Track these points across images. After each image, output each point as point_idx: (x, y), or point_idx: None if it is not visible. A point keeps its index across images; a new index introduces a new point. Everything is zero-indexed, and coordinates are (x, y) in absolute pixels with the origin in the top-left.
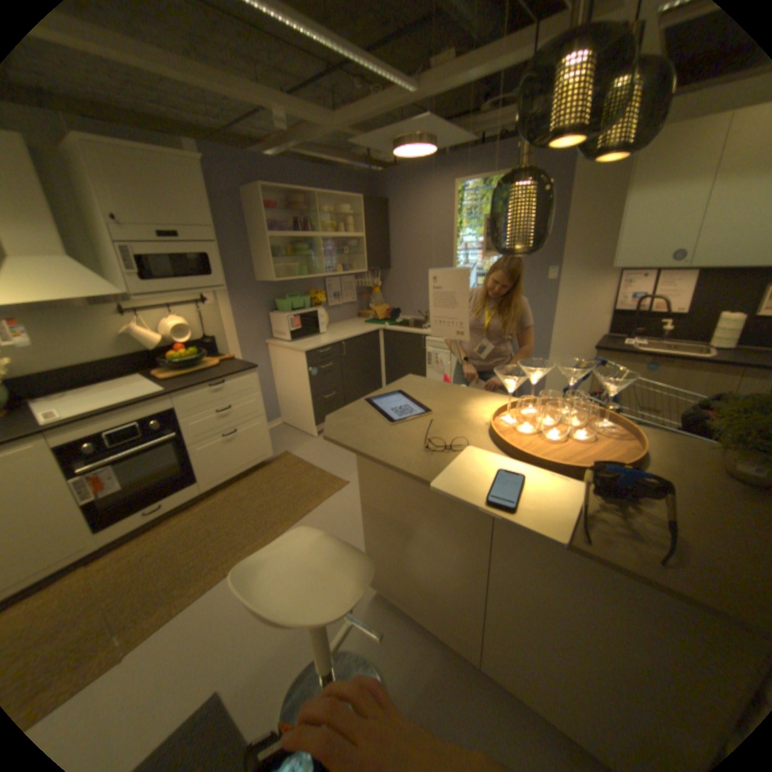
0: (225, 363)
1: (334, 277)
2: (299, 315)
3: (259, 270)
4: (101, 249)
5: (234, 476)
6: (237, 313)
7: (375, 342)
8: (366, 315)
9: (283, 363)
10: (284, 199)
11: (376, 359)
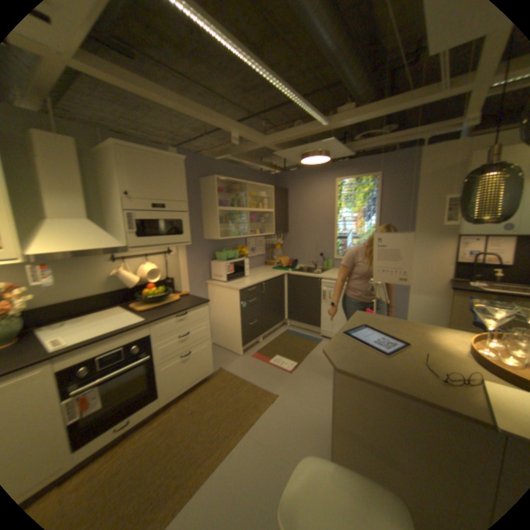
0: (182, 298)
1: (251, 237)
2: (232, 264)
3: (206, 232)
4: (107, 215)
5: (183, 392)
6: (188, 262)
7: (281, 283)
8: (271, 263)
9: (218, 298)
10: (224, 187)
11: (281, 295)
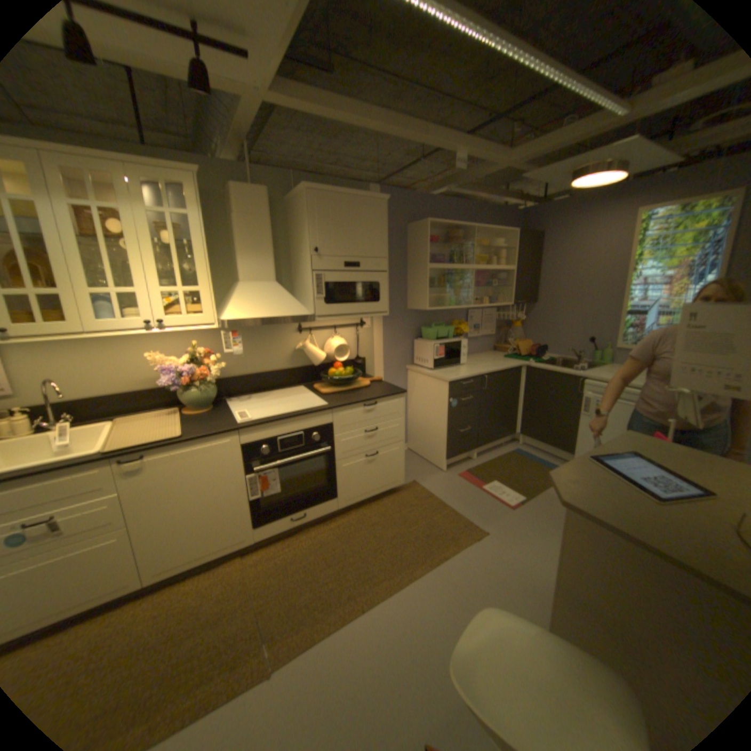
0: (374, 384)
1: (475, 308)
2: (443, 345)
3: (411, 300)
4: (297, 277)
5: (367, 498)
6: (386, 338)
7: (515, 378)
8: (503, 348)
9: (420, 390)
10: (442, 235)
11: (514, 397)
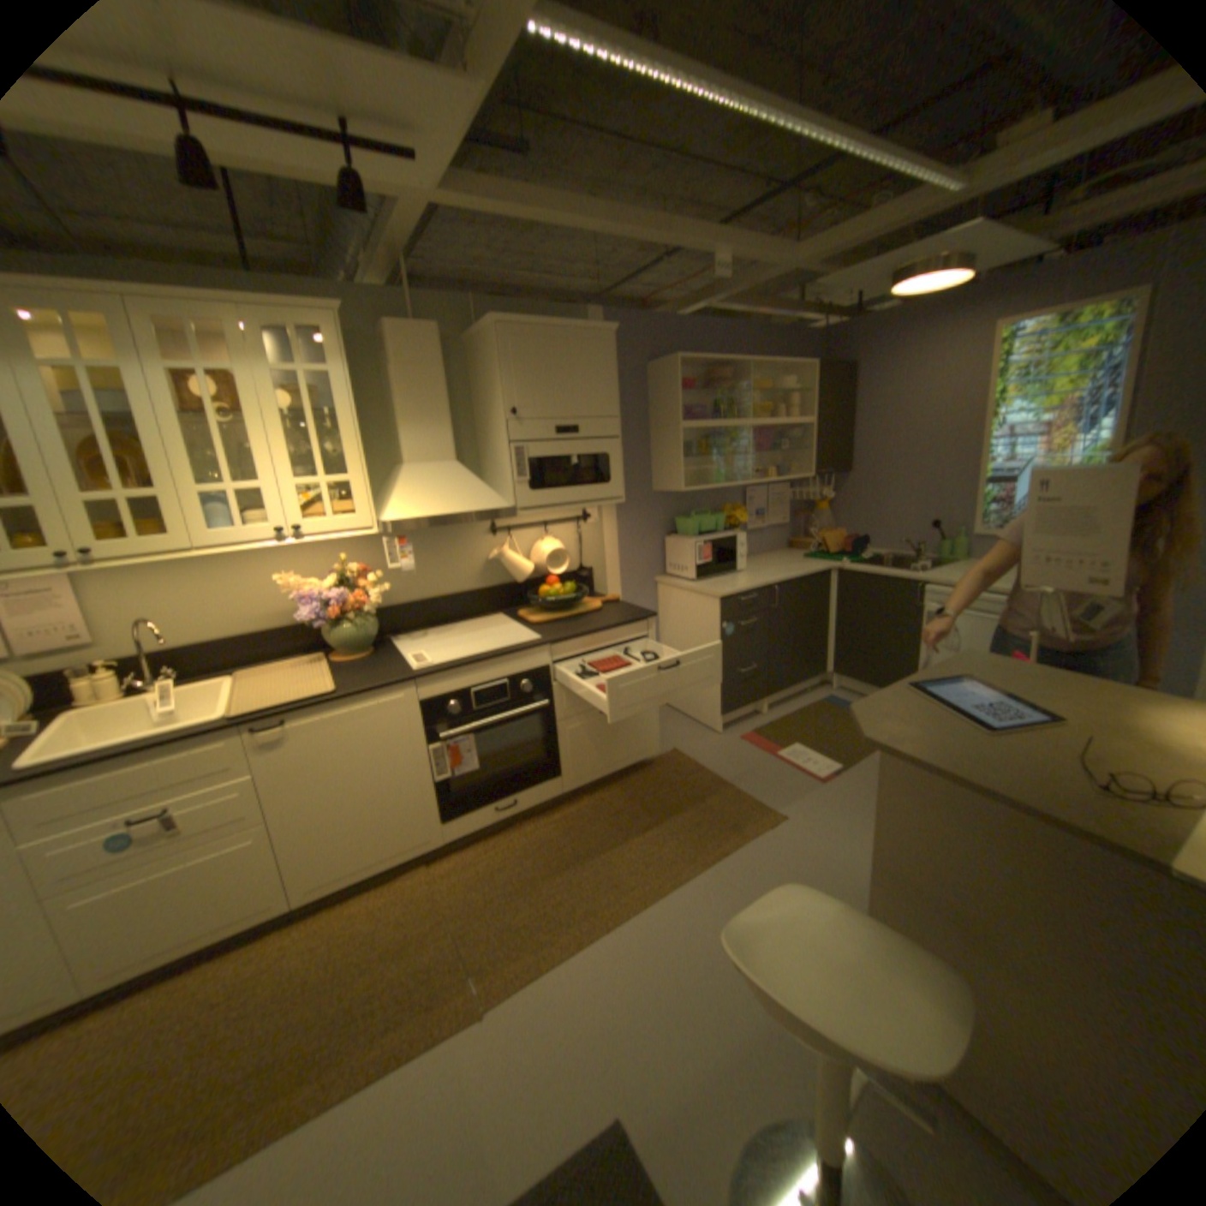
0: (607, 607)
1: (758, 485)
2: (710, 542)
3: (659, 476)
4: (486, 452)
5: (605, 775)
6: (622, 537)
7: (822, 589)
8: (803, 544)
9: (678, 612)
10: (701, 375)
11: (821, 617)
